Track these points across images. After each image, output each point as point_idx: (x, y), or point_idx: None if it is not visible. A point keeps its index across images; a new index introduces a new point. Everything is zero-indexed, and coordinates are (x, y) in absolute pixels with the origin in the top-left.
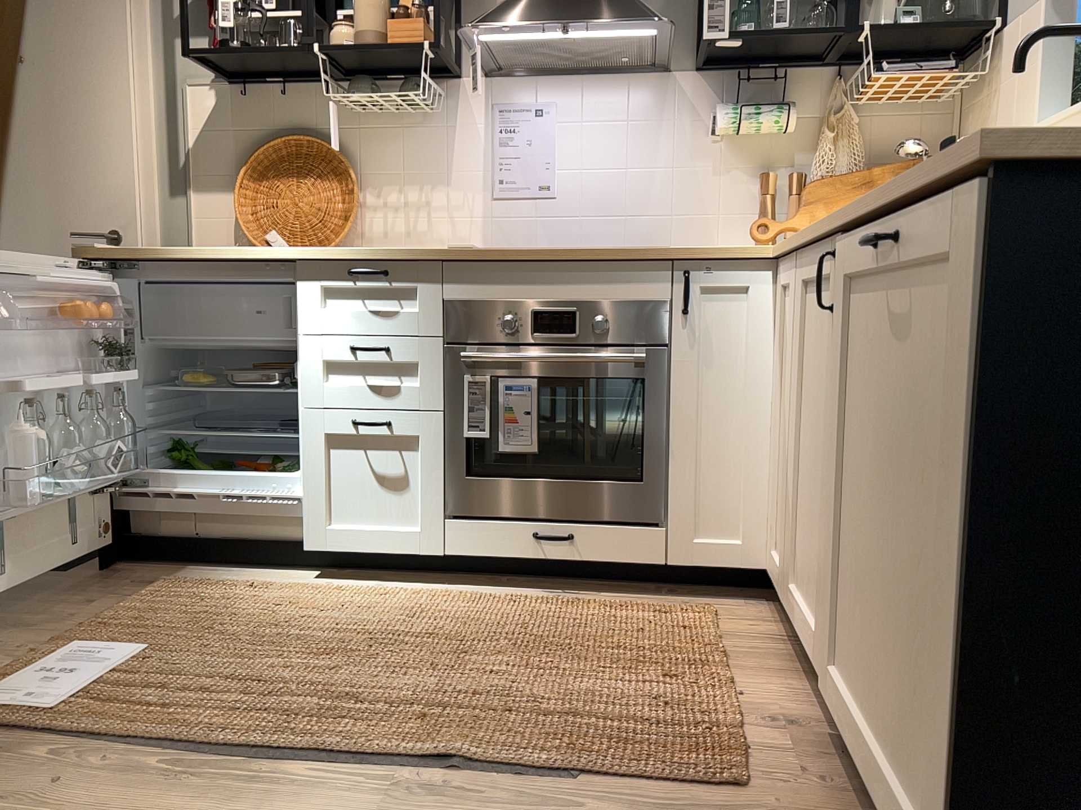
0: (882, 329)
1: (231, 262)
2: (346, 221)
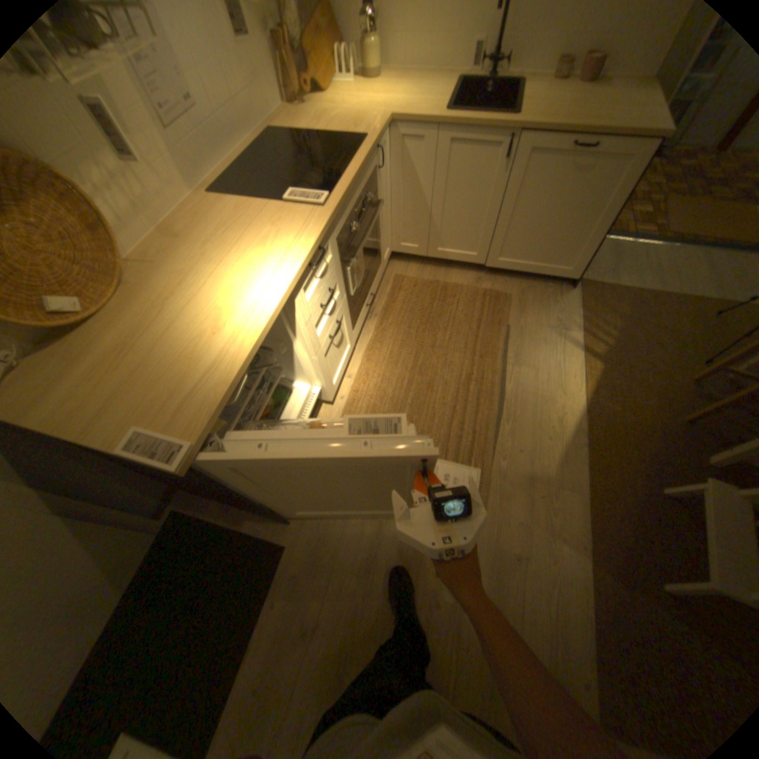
0: (550, 167)
1: (269, 327)
2: (94, 227)
